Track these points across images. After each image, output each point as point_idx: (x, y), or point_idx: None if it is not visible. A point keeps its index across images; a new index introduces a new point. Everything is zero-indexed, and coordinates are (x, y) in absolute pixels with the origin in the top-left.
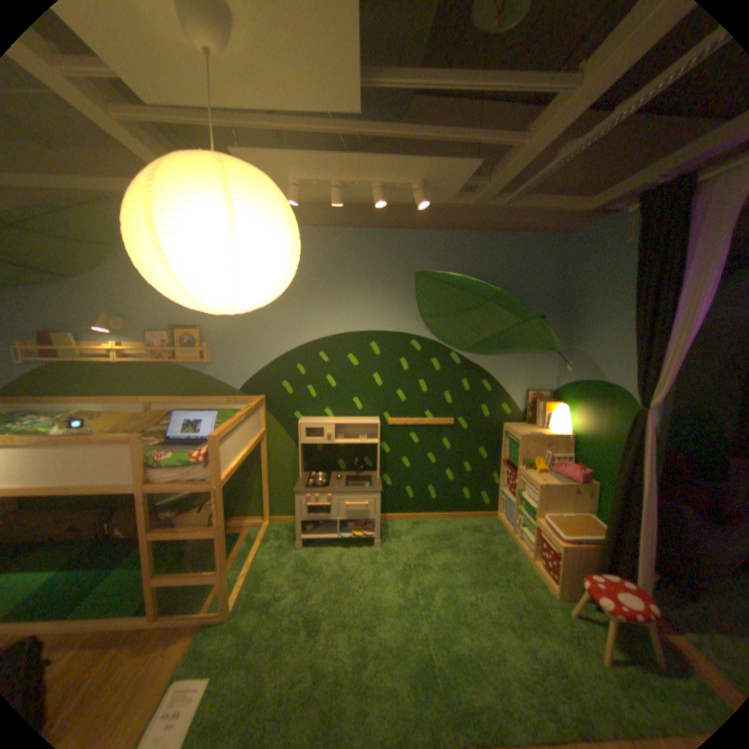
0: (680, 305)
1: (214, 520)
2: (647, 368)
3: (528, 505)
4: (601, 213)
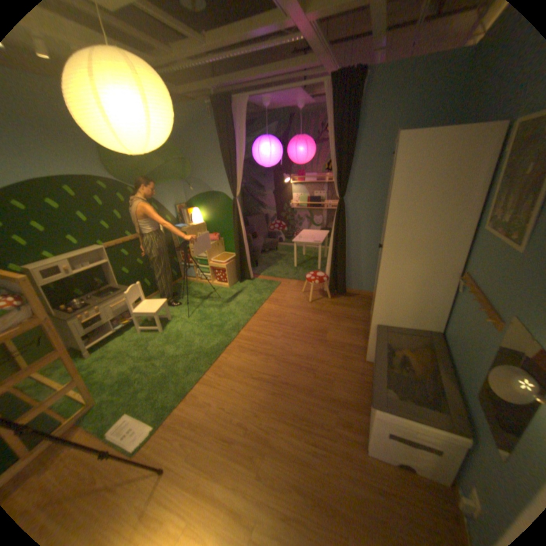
0: (237, 153)
1: (56, 344)
2: (229, 182)
3: (202, 260)
4: (181, 98)
